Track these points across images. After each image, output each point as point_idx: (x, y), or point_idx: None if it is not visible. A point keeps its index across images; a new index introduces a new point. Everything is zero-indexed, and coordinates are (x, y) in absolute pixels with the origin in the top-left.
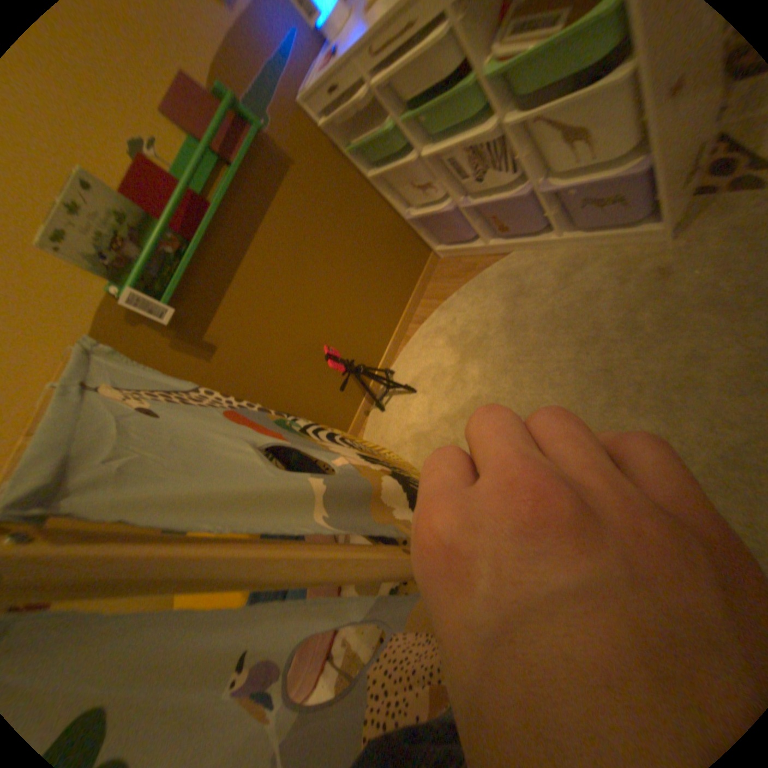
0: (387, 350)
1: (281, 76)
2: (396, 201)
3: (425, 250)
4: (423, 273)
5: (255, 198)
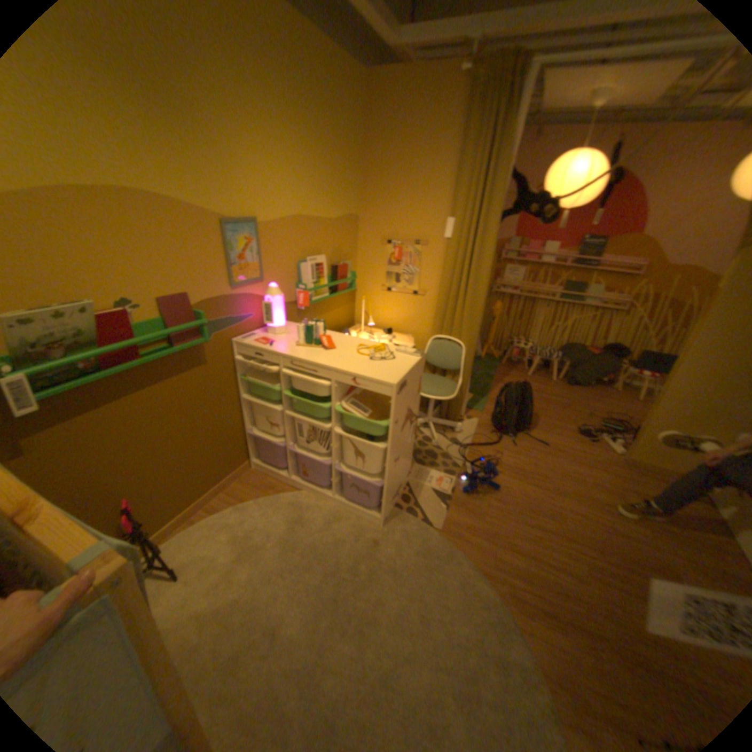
0: (165, 527)
1: (231, 326)
2: (247, 419)
3: (243, 458)
4: (233, 473)
5: (165, 369)
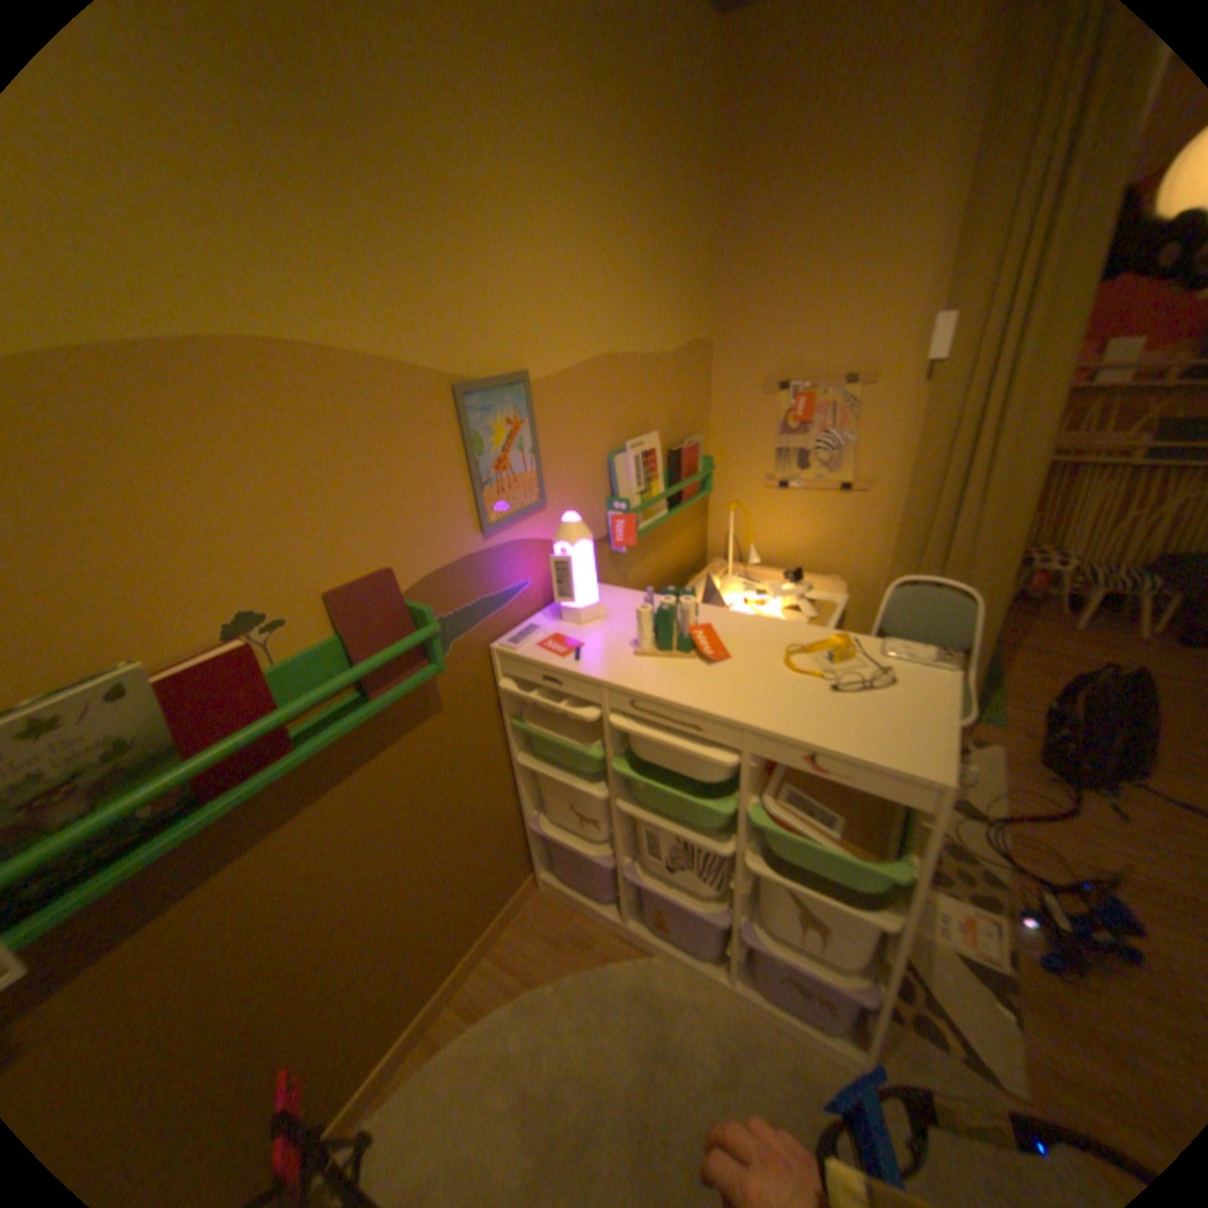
0: (380, 1066)
1: (490, 617)
2: (529, 798)
3: (524, 872)
4: (506, 910)
5: (358, 746)
